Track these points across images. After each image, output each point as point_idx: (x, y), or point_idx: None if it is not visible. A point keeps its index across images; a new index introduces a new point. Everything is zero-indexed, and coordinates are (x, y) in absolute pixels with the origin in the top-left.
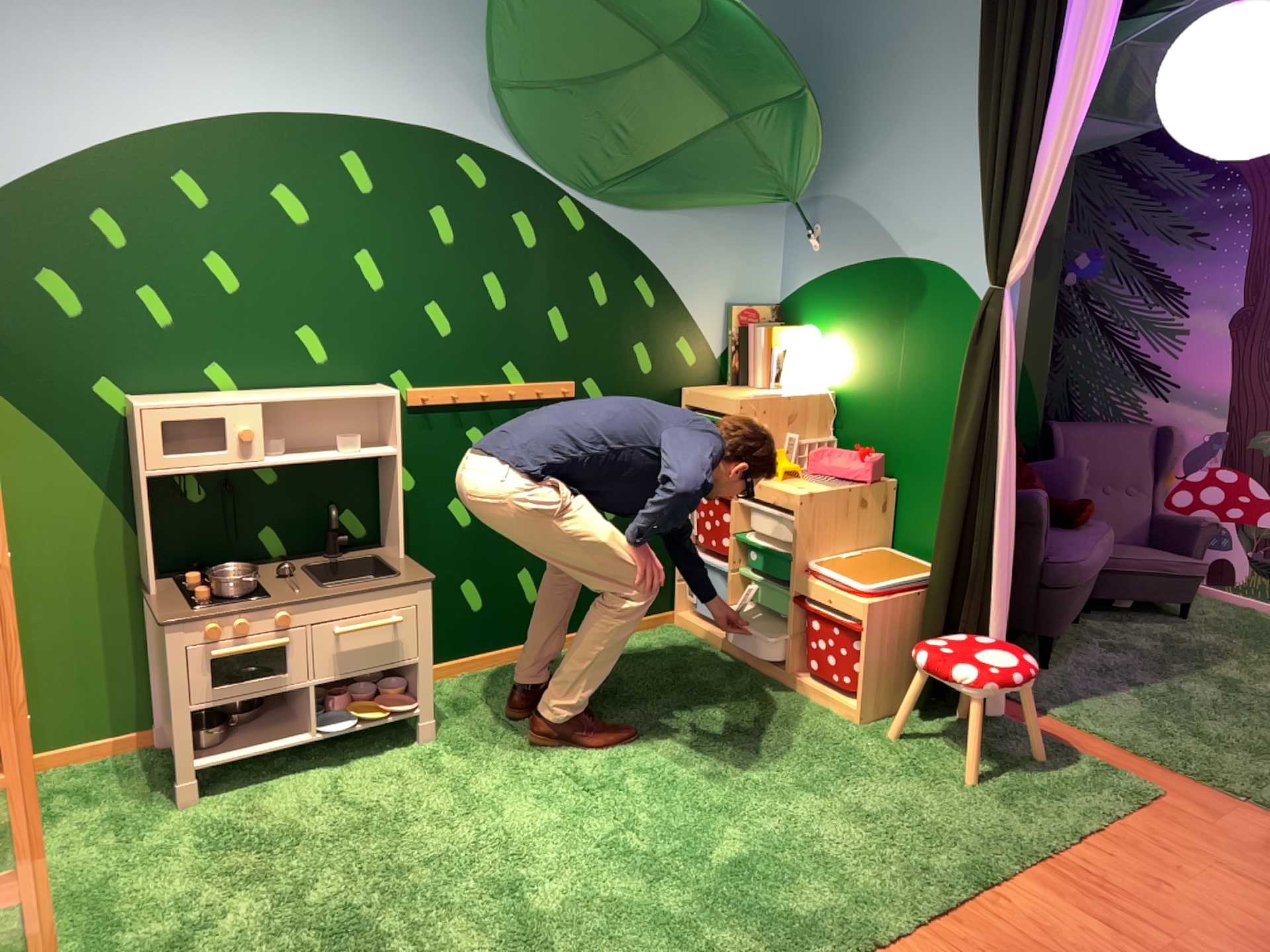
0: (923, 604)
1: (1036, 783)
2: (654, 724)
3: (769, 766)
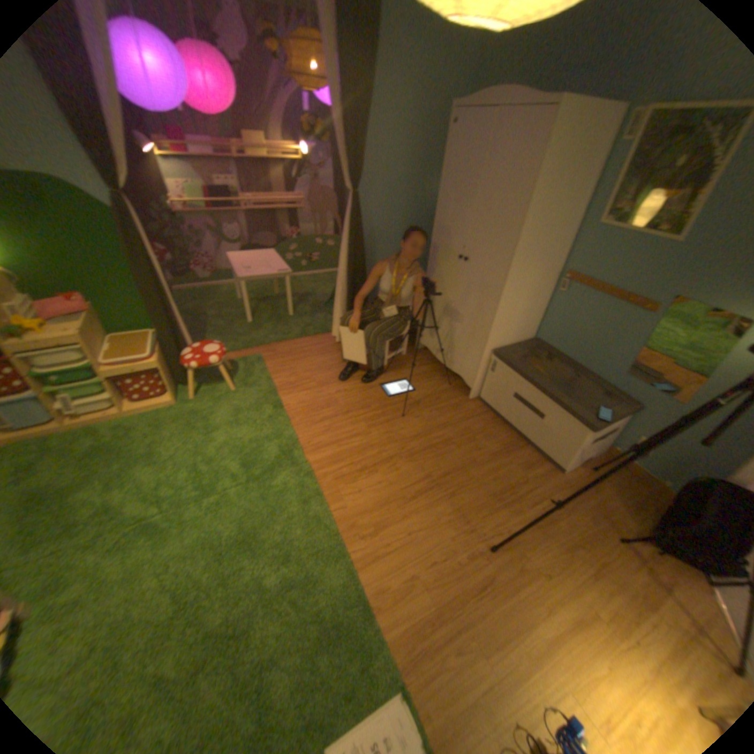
0: (162, 347)
1: (243, 376)
2: (114, 476)
3: (184, 440)
